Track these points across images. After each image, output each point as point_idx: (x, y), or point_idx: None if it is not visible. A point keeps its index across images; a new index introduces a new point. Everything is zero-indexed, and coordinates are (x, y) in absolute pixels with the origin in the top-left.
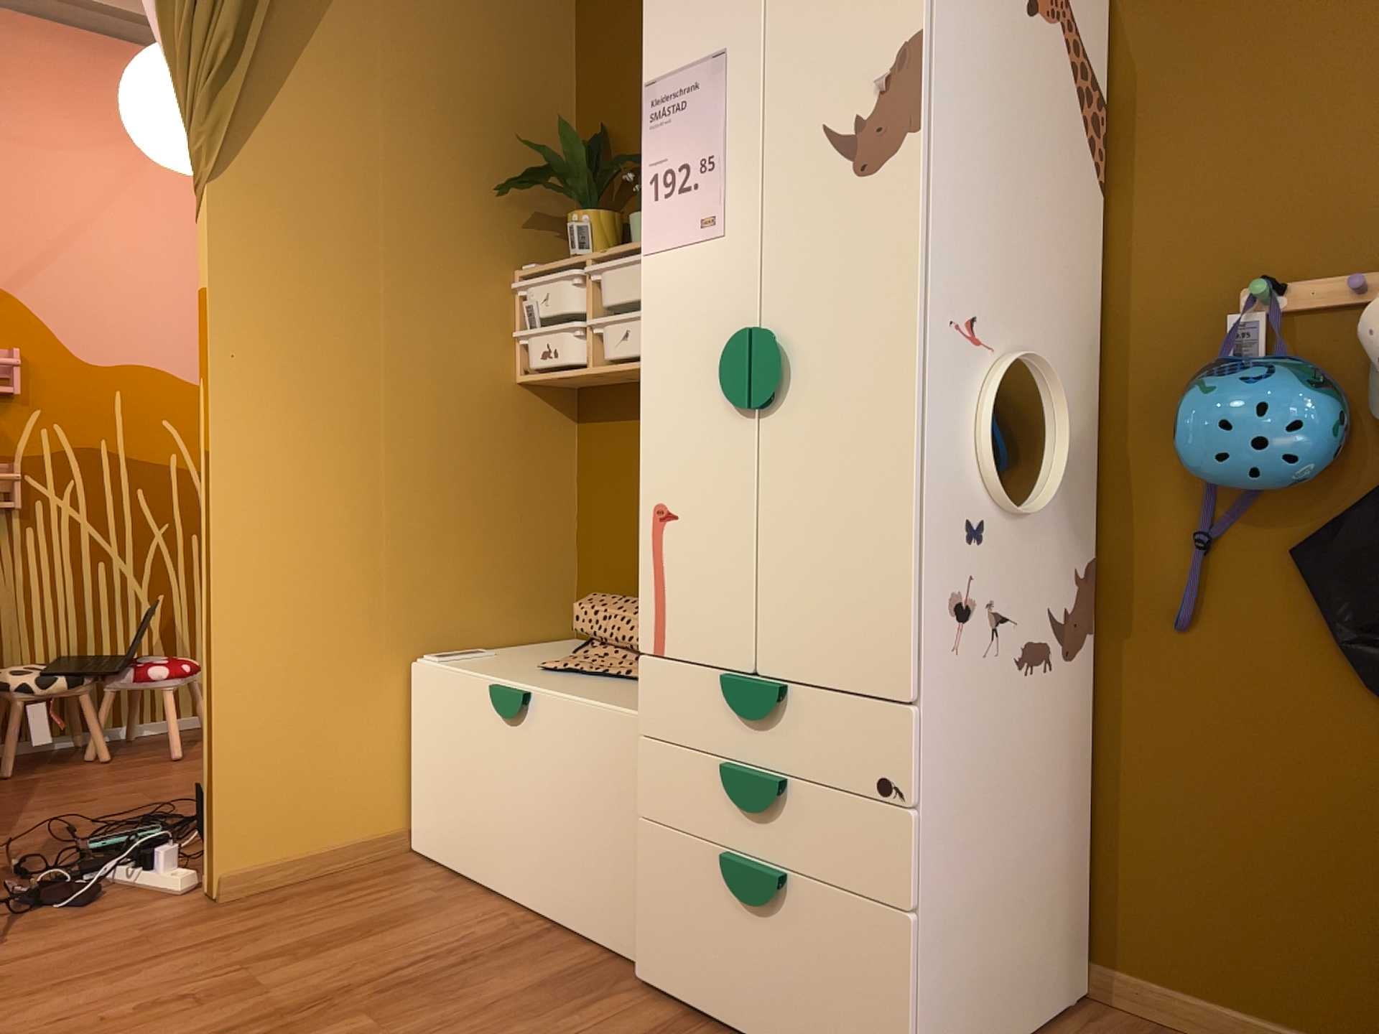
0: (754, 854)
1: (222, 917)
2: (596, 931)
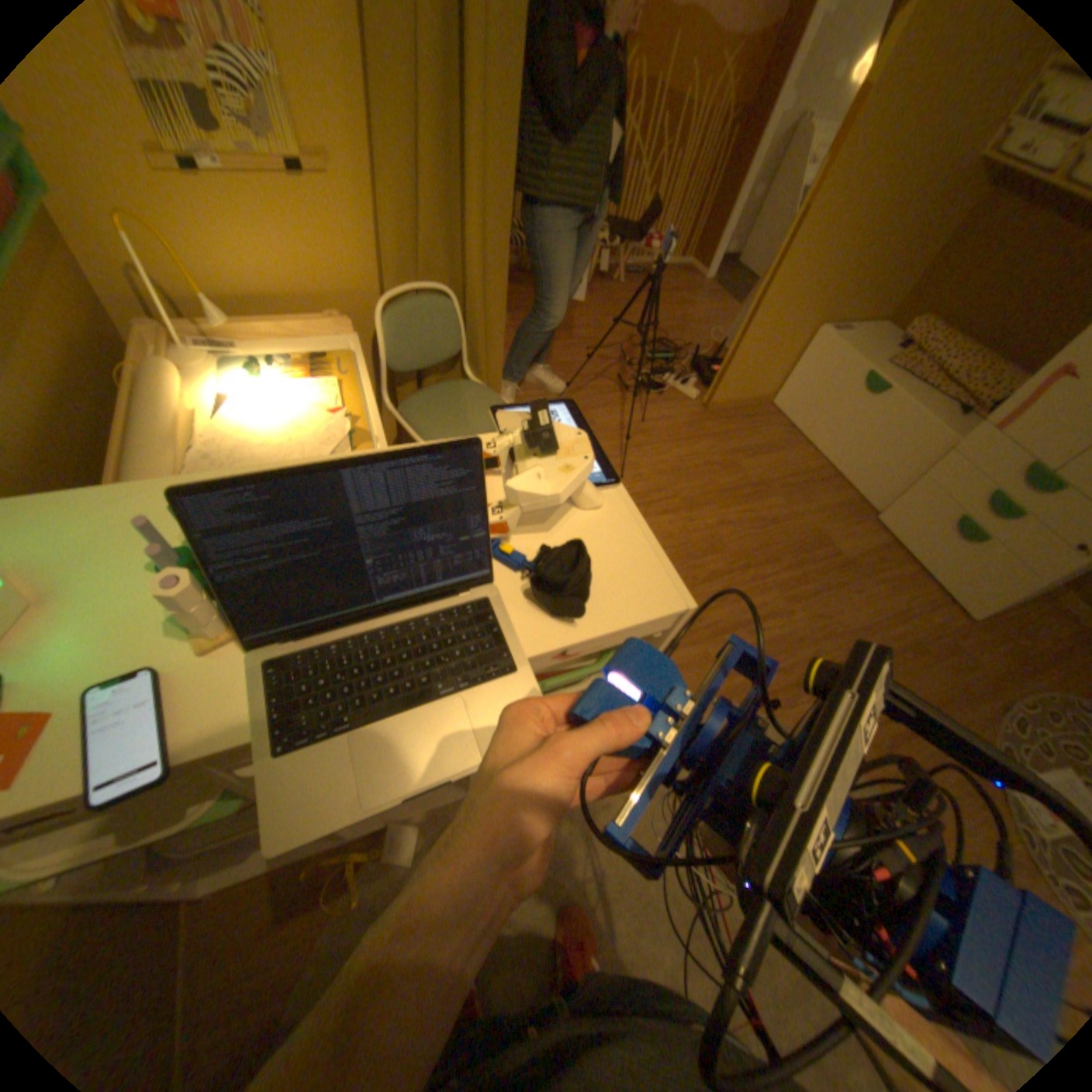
0: (983, 521)
1: (714, 421)
2: (863, 487)
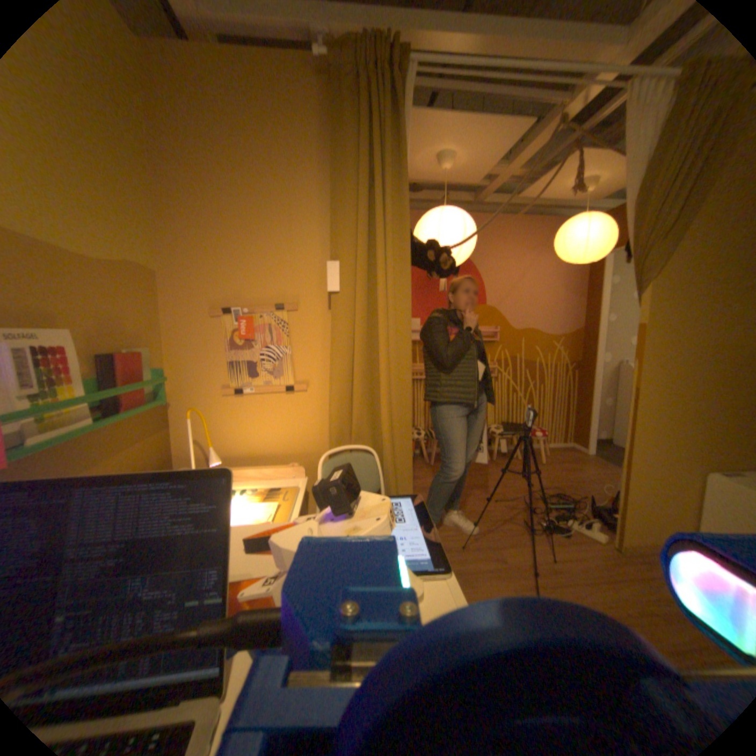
0: None
1: (634, 565)
2: None
